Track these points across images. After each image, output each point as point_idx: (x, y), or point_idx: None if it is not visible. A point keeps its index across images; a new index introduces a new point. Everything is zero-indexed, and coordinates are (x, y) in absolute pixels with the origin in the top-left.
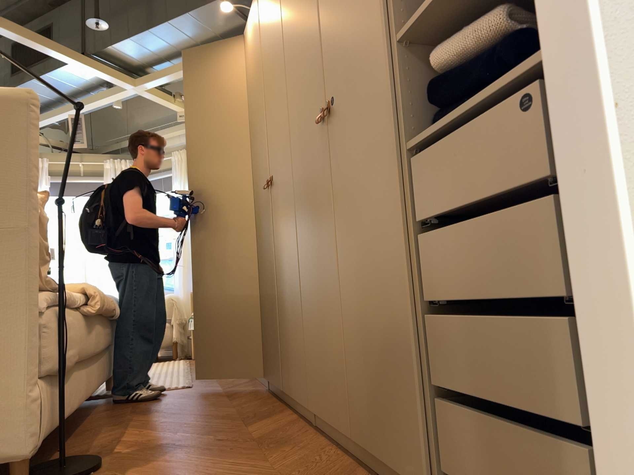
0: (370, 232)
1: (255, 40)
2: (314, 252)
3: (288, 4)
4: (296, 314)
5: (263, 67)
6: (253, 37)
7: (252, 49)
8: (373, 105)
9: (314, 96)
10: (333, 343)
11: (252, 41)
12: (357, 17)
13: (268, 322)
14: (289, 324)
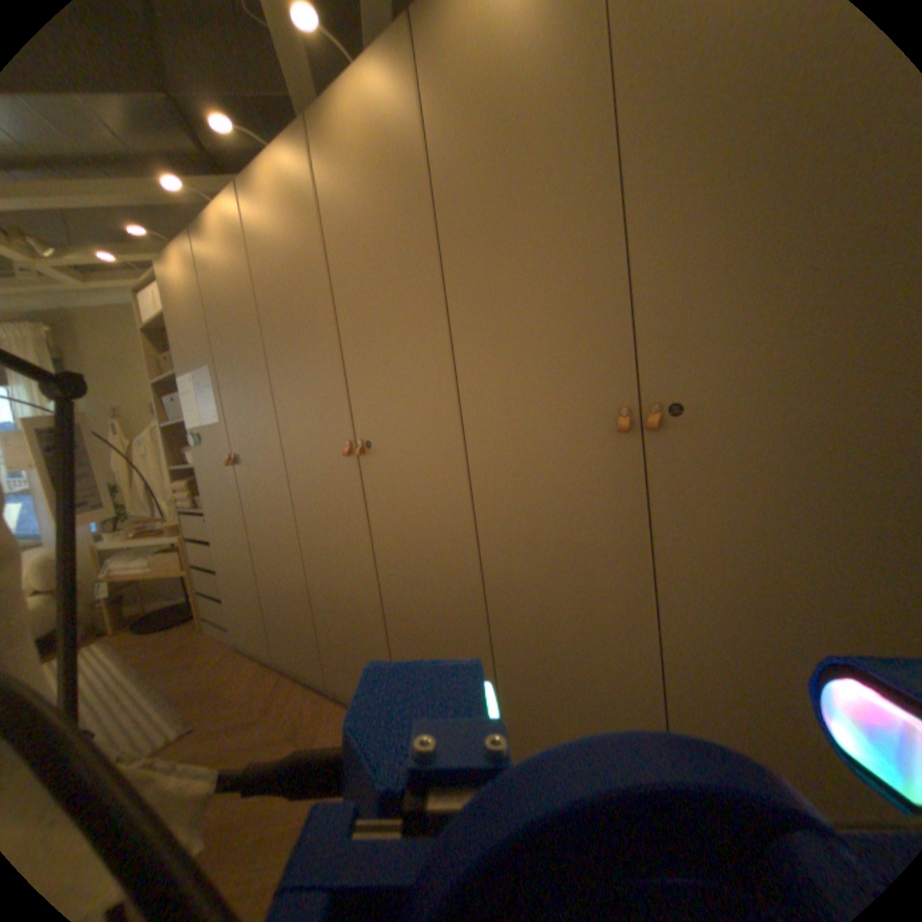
0: (777, 635)
1: (284, 205)
2: (532, 594)
3: (451, 185)
4: (448, 647)
5: (319, 261)
6: (275, 197)
7: (270, 216)
8: (838, 465)
9: (560, 374)
10: (597, 724)
11: (268, 203)
12: (795, 303)
13: (334, 624)
14: (418, 650)
